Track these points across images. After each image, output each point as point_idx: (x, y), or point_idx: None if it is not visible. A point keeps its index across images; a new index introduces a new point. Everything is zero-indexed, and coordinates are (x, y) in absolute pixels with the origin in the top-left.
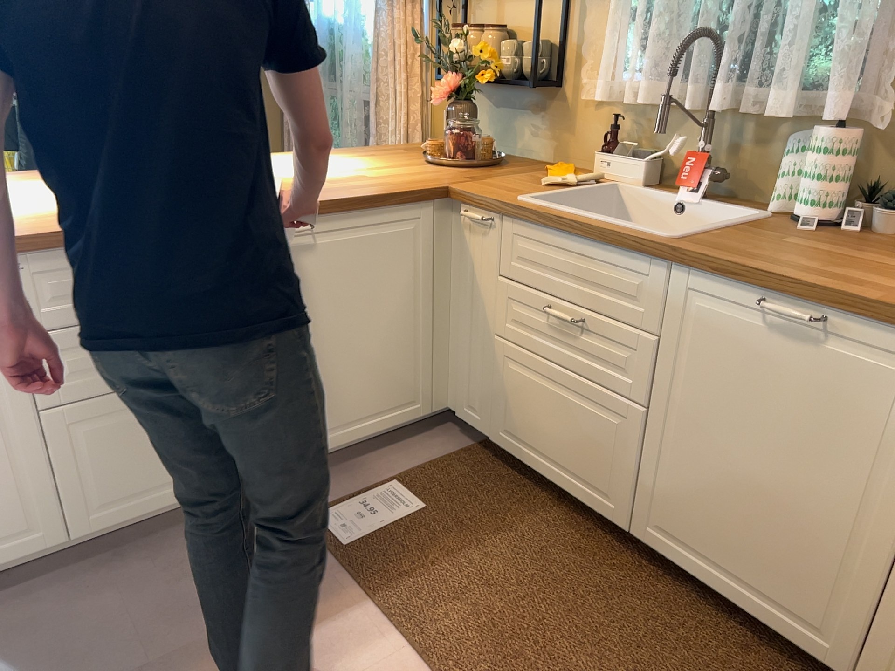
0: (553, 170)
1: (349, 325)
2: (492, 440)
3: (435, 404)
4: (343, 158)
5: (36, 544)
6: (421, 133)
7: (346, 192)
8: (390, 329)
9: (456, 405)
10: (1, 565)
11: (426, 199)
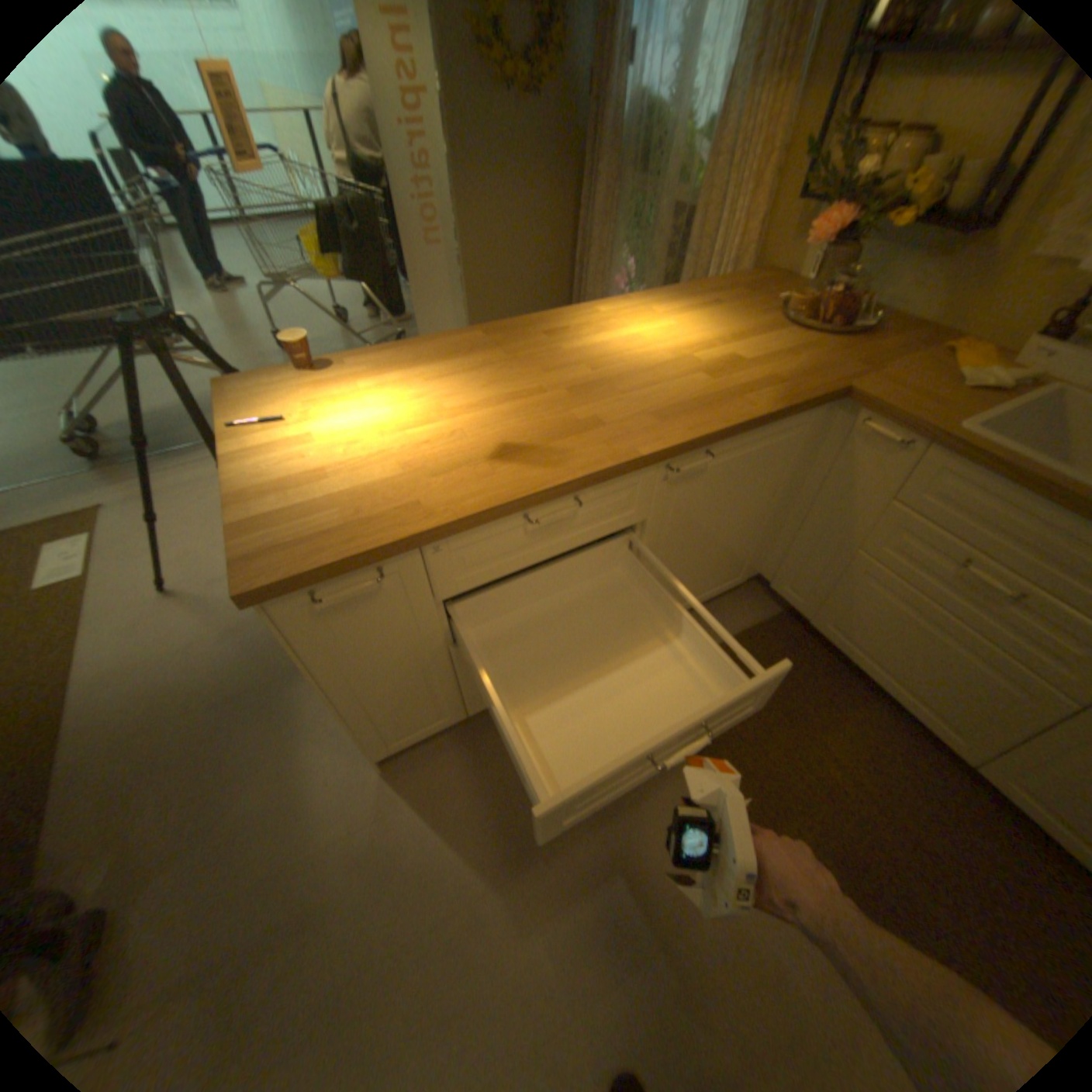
0: (969, 352)
1: (710, 532)
2: (814, 626)
3: (752, 573)
4: (691, 308)
5: (444, 726)
6: (754, 256)
7: (744, 402)
8: (742, 528)
9: (772, 577)
10: (419, 741)
11: (825, 404)
